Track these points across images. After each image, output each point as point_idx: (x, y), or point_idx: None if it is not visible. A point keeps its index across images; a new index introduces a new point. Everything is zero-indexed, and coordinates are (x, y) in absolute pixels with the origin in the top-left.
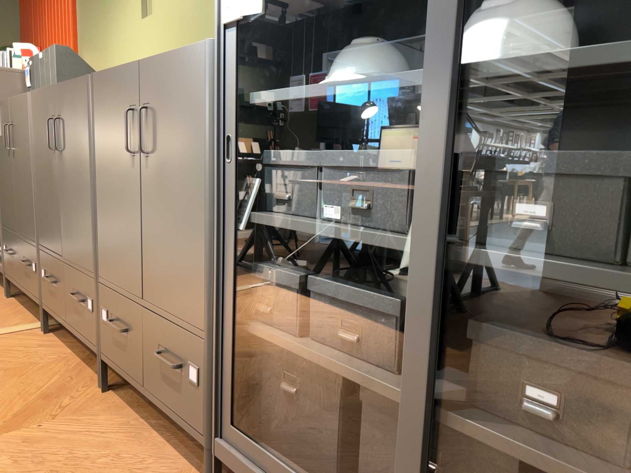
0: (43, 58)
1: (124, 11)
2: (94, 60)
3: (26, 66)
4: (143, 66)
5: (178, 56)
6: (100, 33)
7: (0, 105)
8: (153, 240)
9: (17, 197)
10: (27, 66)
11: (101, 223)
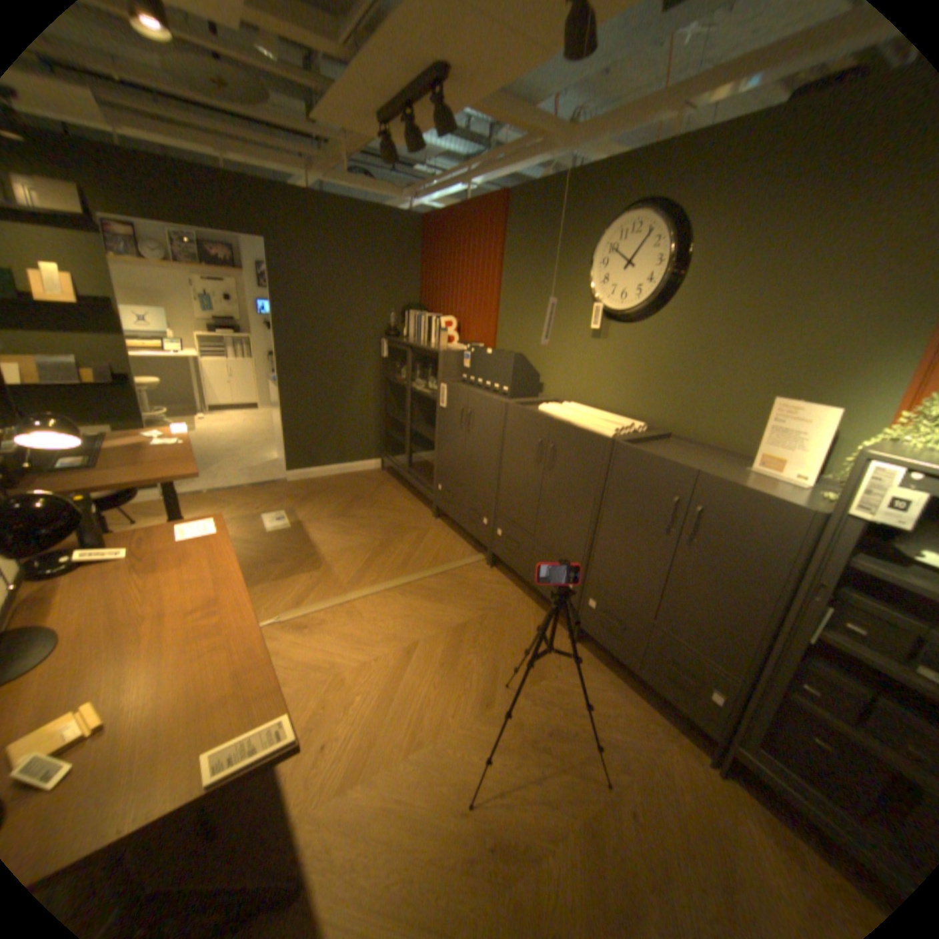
0: (493, 355)
1: (568, 321)
2: (518, 346)
3: (464, 349)
4: (707, 477)
5: (767, 499)
6: (530, 326)
7: (453, 387)
8: (685, 594)
9: (468, 463)
10: (466, 350)
11: (604, 546)
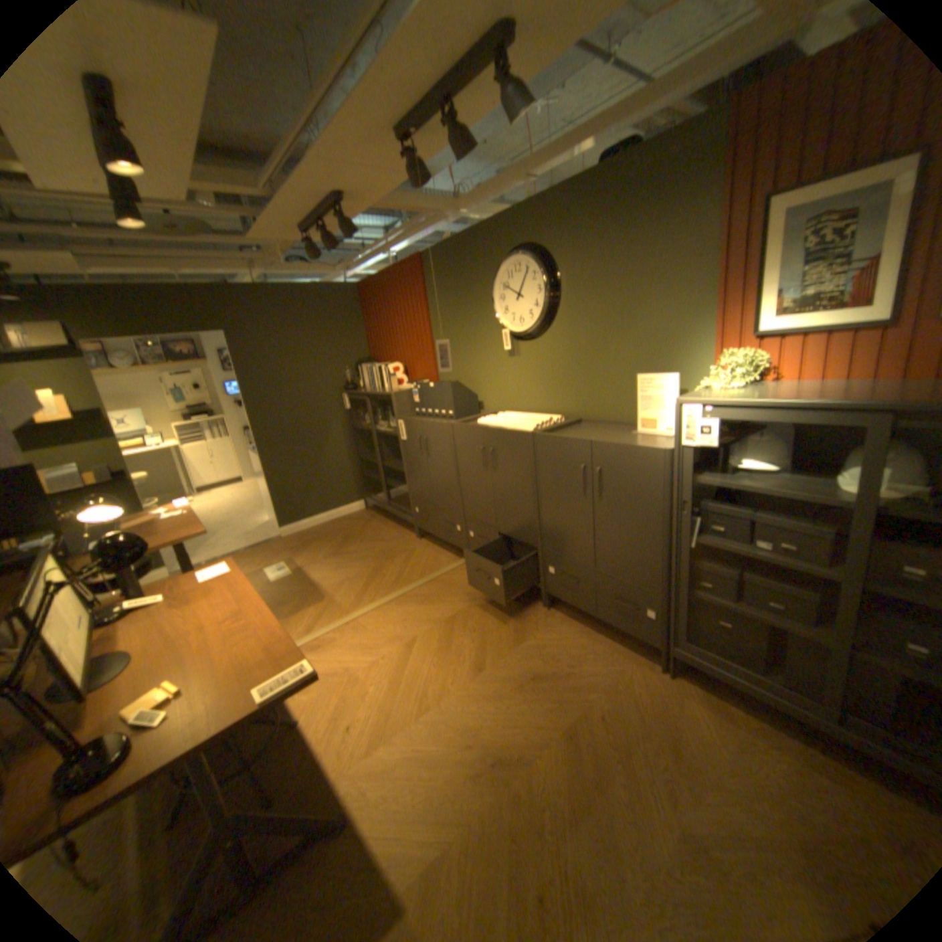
0: (435, 387)
1: (489, 348)
2: (456, 375)
3: (411, 387)
4: (596, 445)
5: (635, 450)
6: (461, 357)
7: (407, 421)
8: (608, 539)
9: (433, 482)
10: (413, 387)
11: (547, 519)
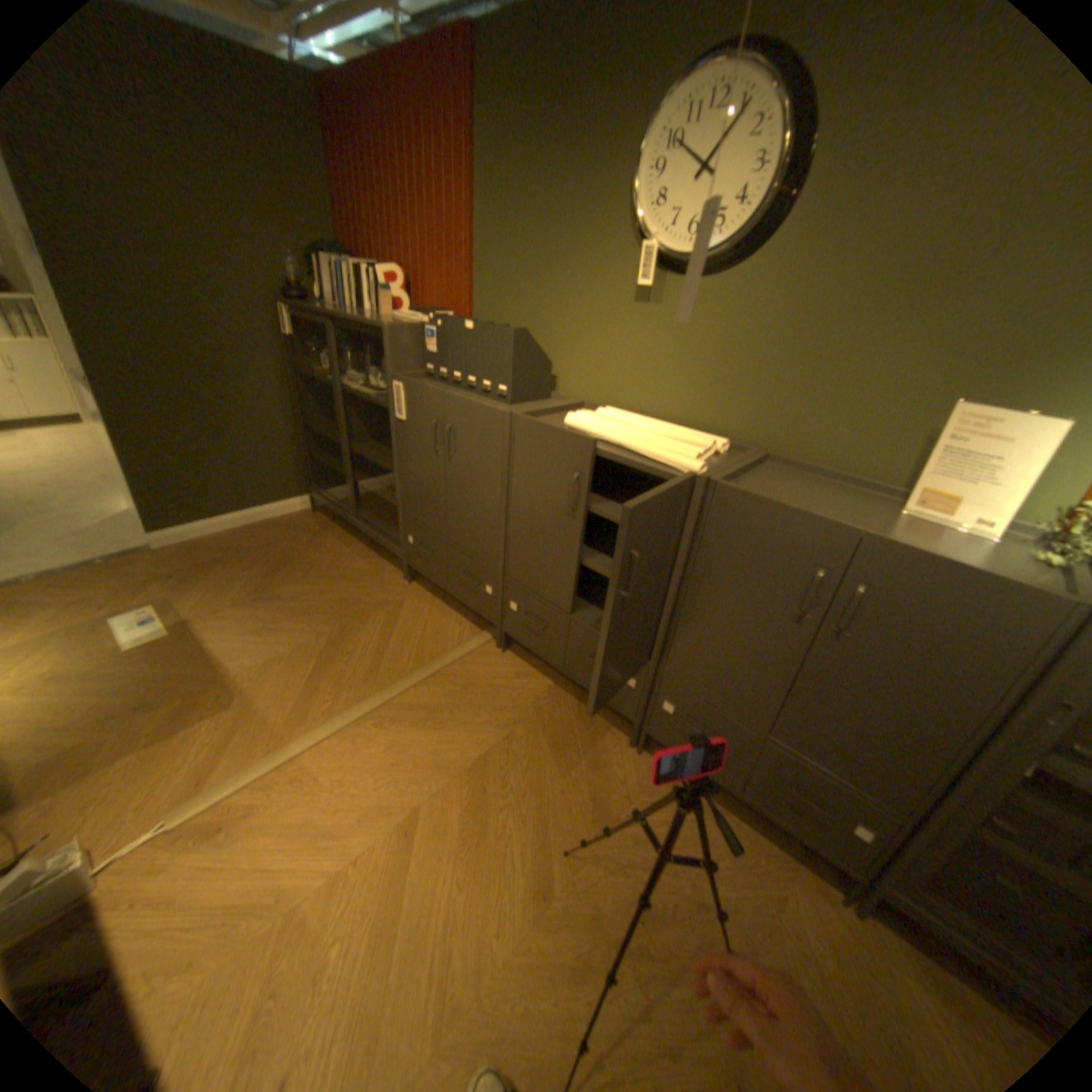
0: (477, 331)
1: (594, 273)
2: (511, 314)
3: (424, 321)
4: (877, 542)
5: (988, 580)
6: (528, 281)
7: (414, 387)
8: (822, 704)
9: (452, 506)
10: (428, 322)
11: (688, 633)
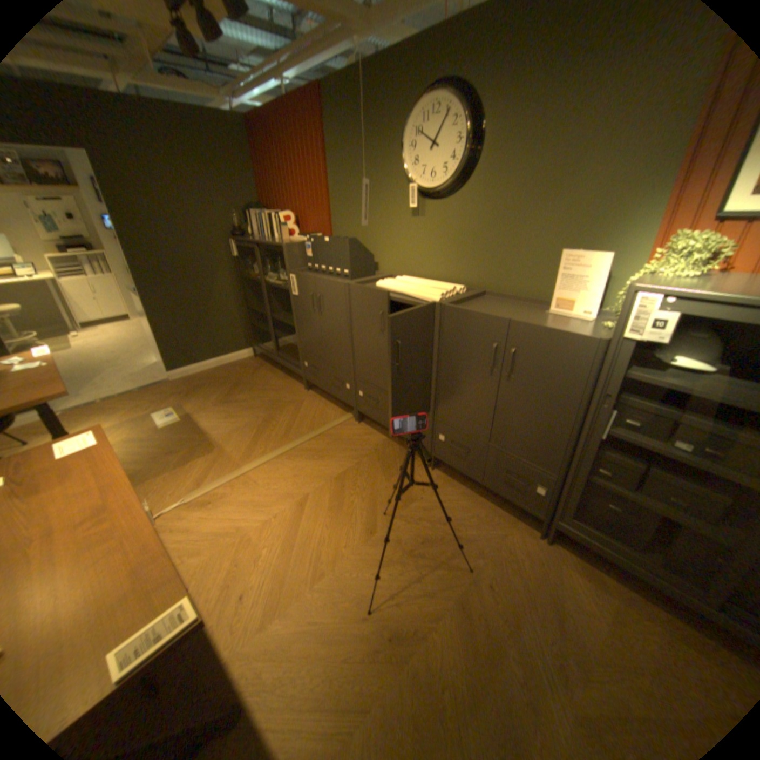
0: (331, 242)
1: (390, 204)
2: (352, 231)
3: (304, 240)
4: (516, 324)
5: (563, 335)
6: (358, 212)
7: (300, 276)
8: (509, 419)
9: (325, 340)
10: (307, 240)
11: (444, 391)
